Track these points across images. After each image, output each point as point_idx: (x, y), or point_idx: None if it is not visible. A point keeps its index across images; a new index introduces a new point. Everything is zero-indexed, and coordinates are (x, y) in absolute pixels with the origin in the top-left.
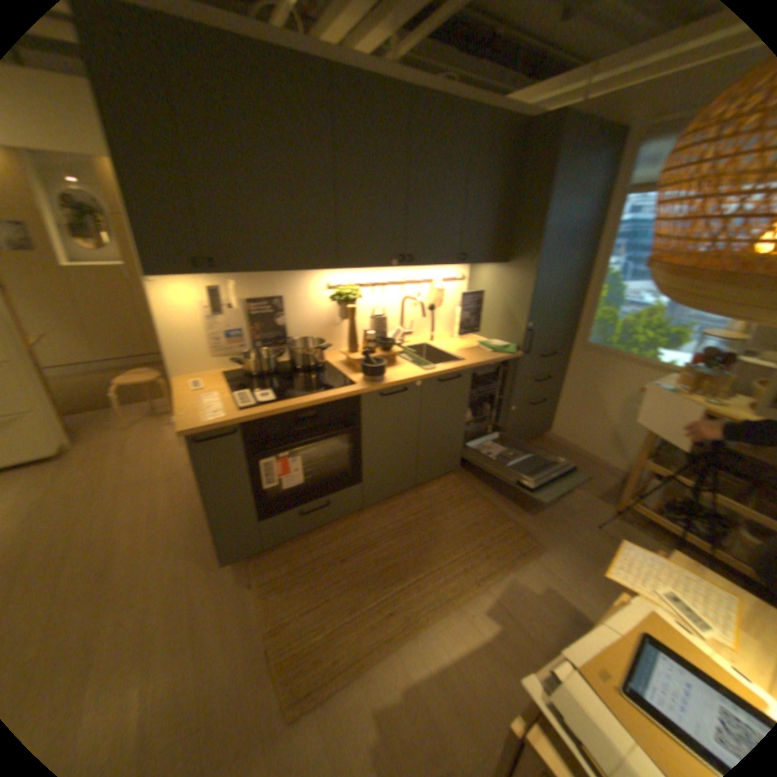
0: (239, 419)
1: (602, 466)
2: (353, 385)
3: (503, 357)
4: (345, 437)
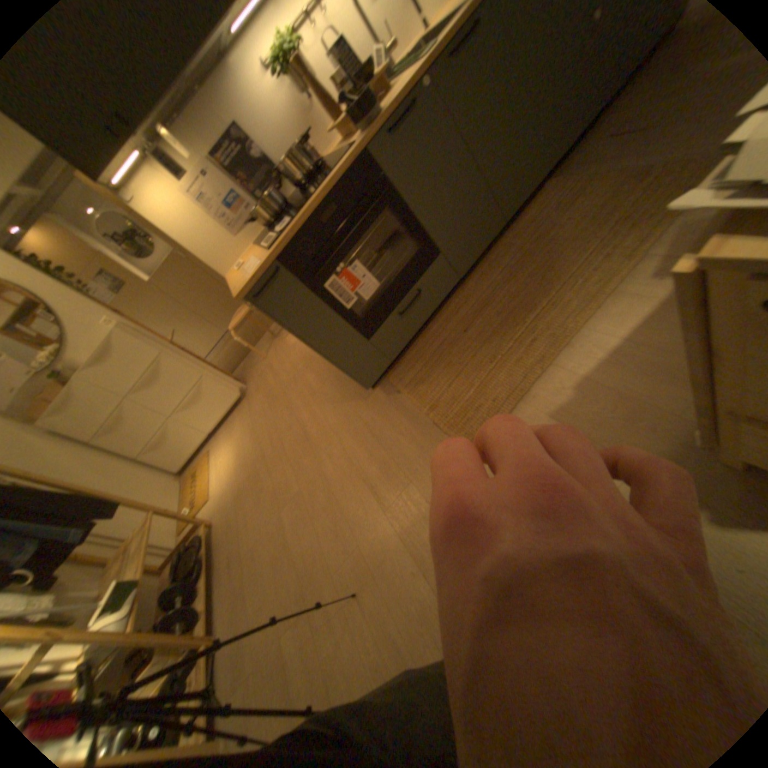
0: (271, 255)
1: None
2: (351, 143)
3: None
4: (390, 215)
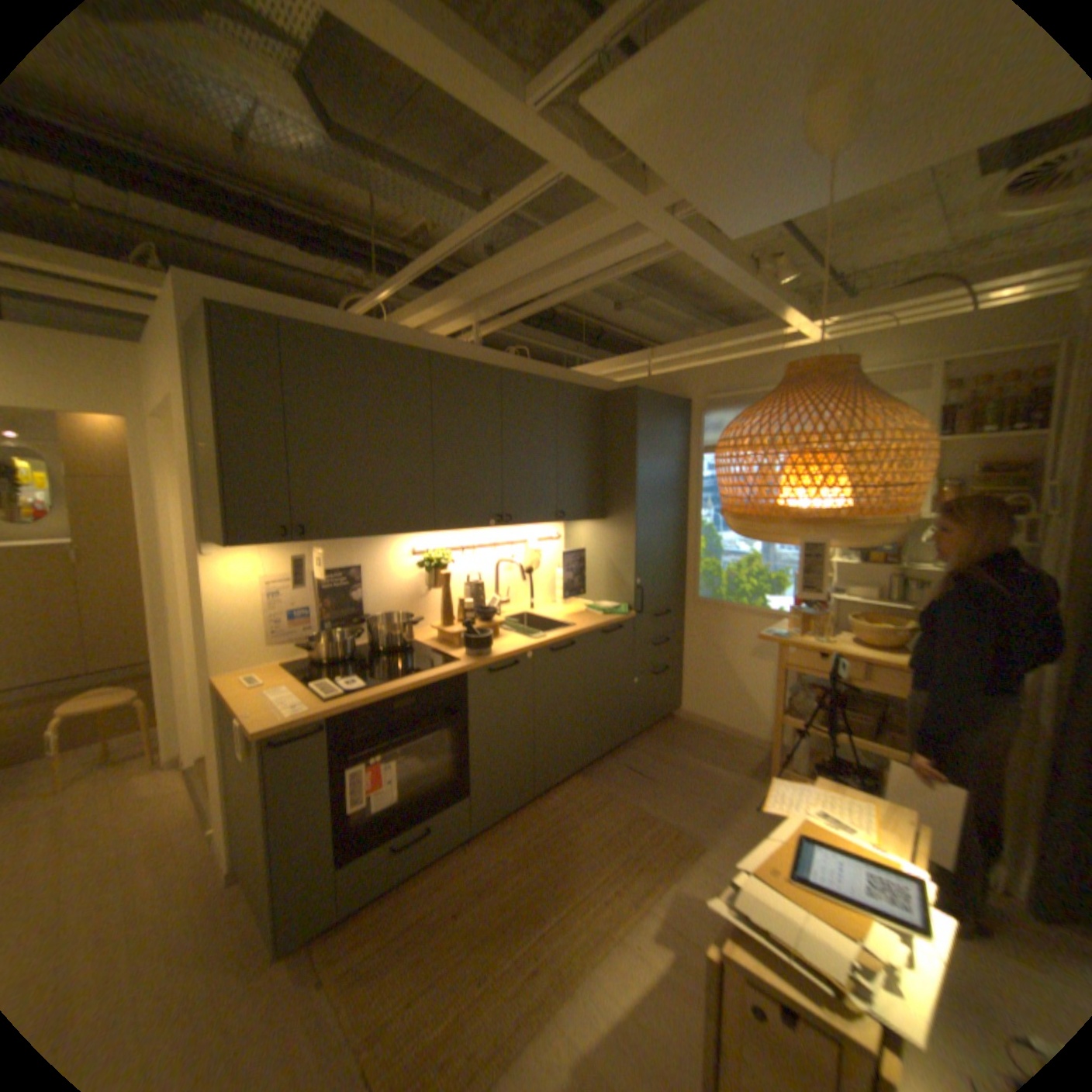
0: (324, 713)
1: (744, 740)
2: (455, 662)
3: (615, 619)
4: (444, 734)
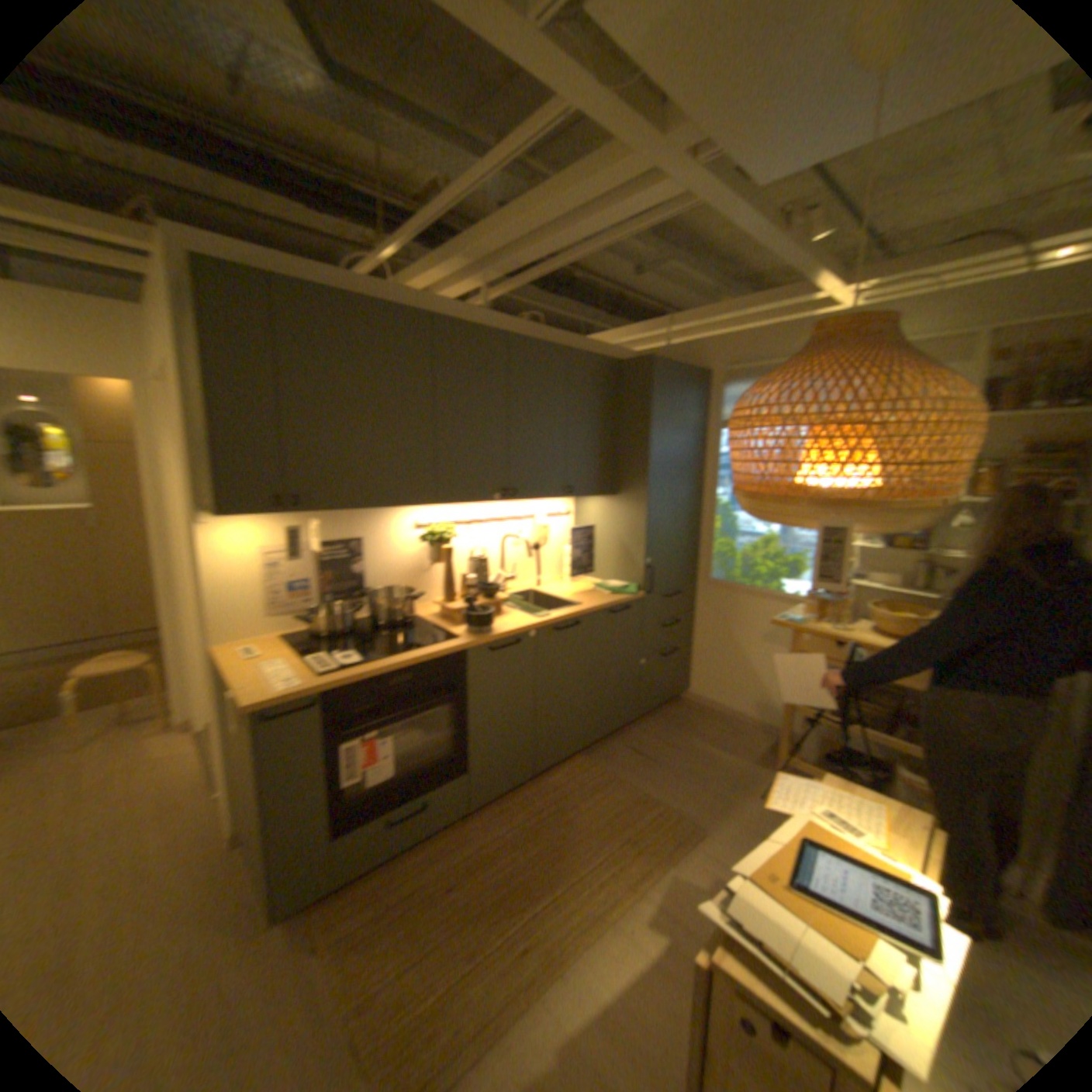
0: (315, 690)
1: (751, 725)
2: (454, 640)
3: (622, 599)
4: (442, 712)
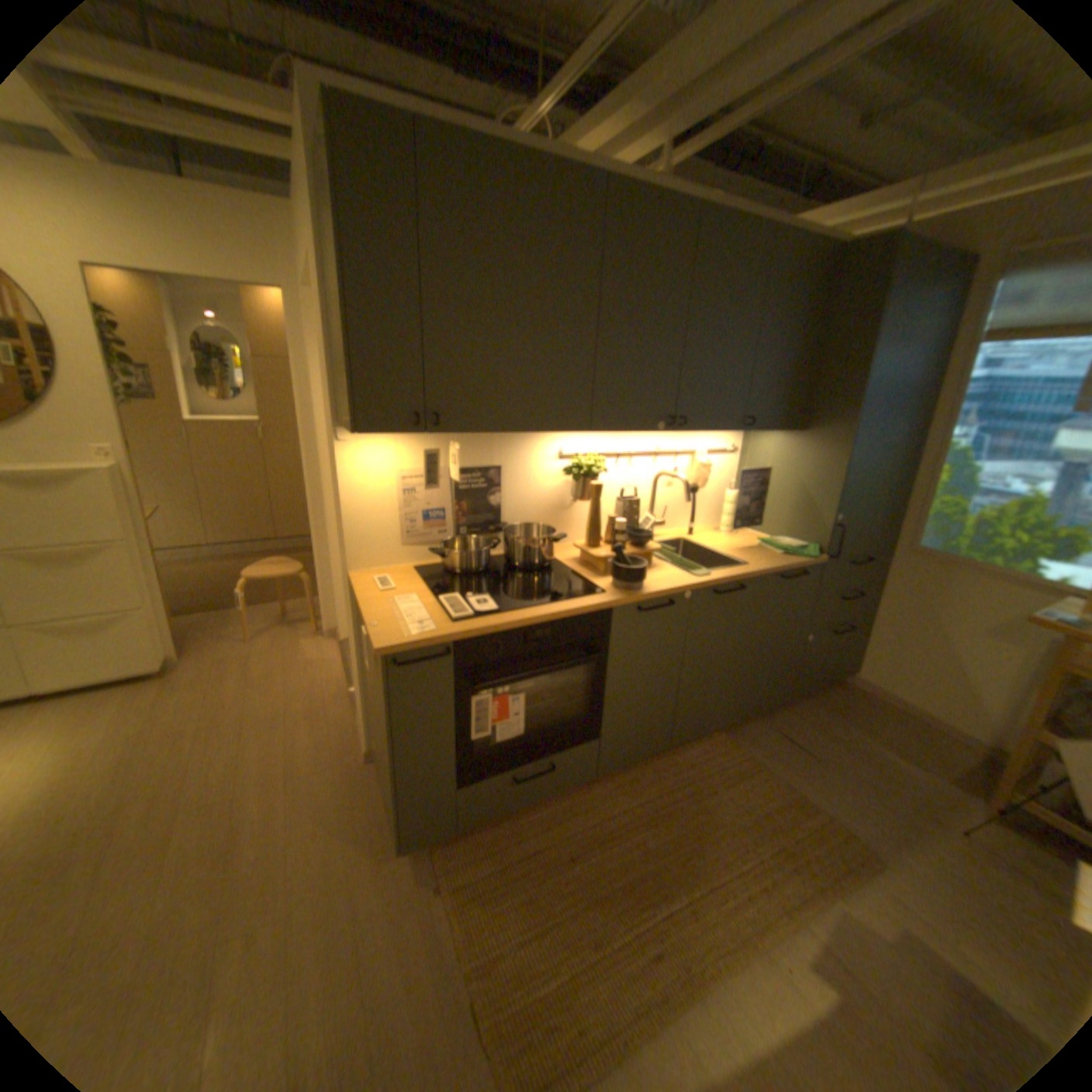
0: (451, 635)
1: (946, 733)
2: (599, 593)
3: (800, 562)
4: (579, 669)
